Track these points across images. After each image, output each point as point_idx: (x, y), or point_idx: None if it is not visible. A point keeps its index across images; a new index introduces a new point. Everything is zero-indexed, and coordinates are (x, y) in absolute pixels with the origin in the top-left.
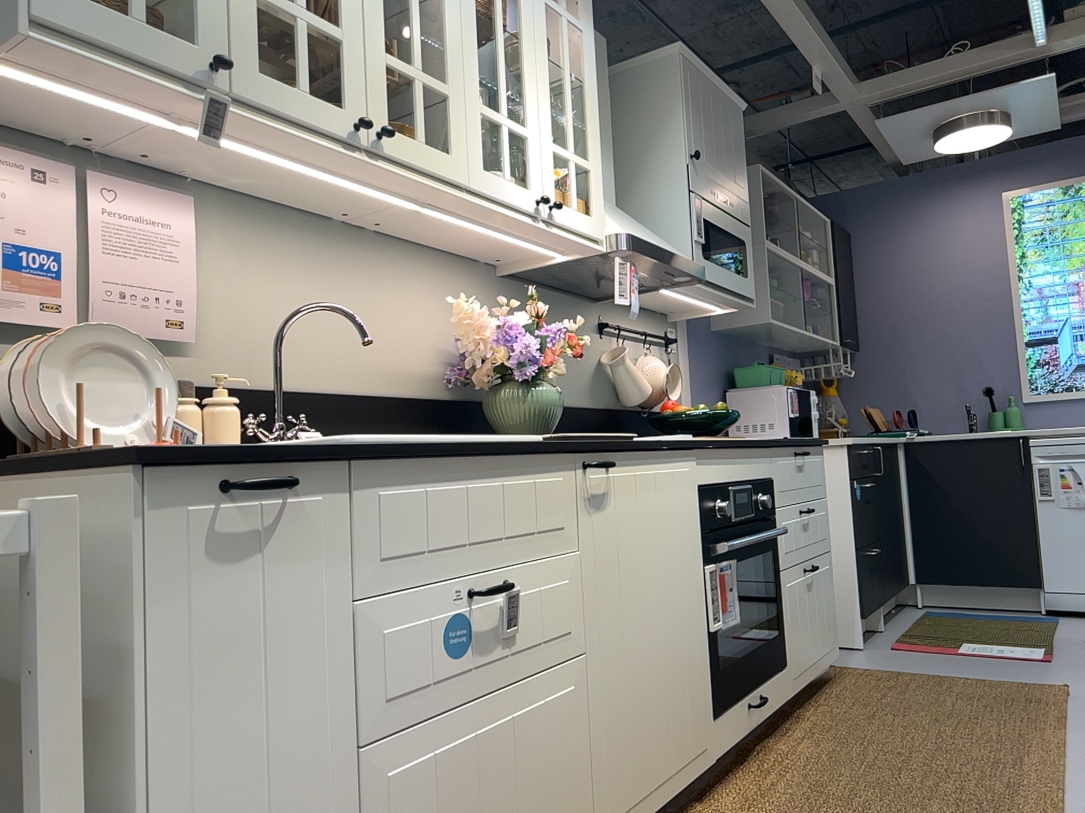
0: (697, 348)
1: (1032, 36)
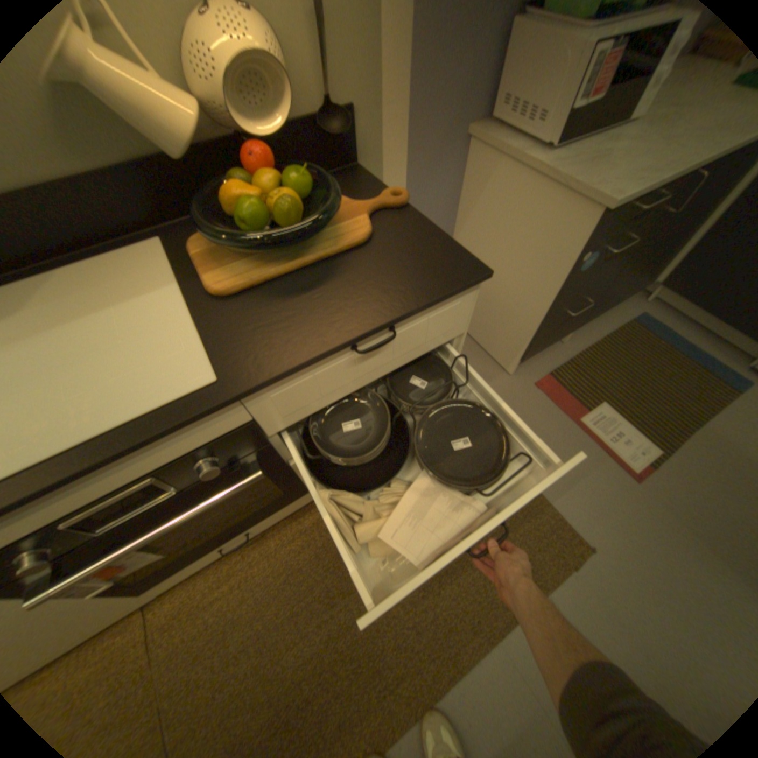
0: None
1: None
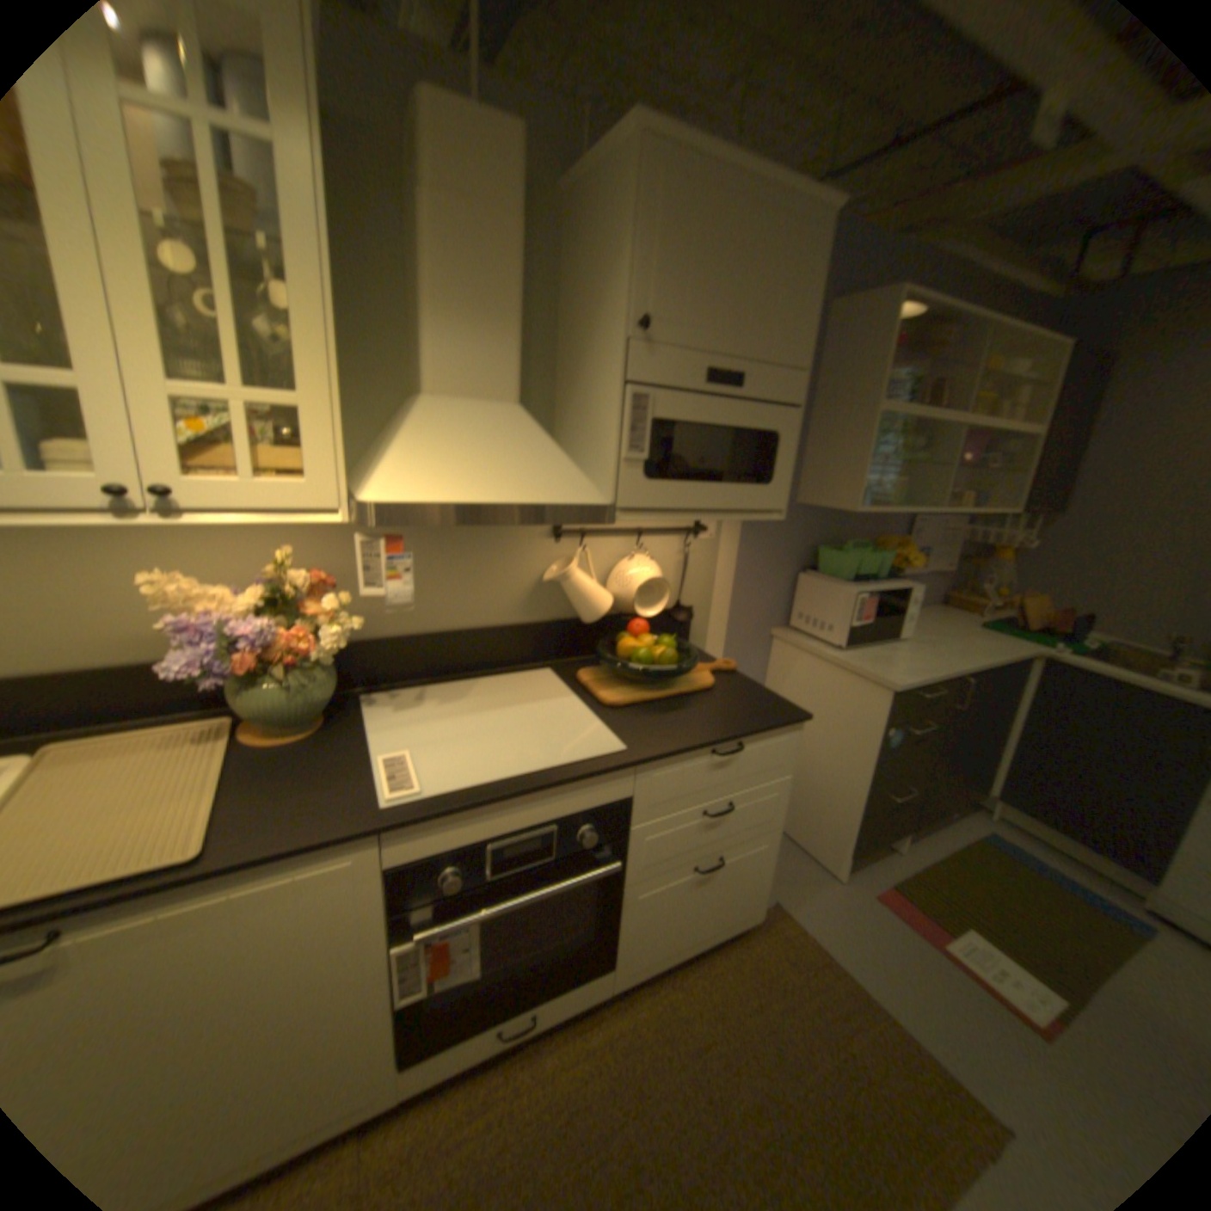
0: (756, 528)
1: None
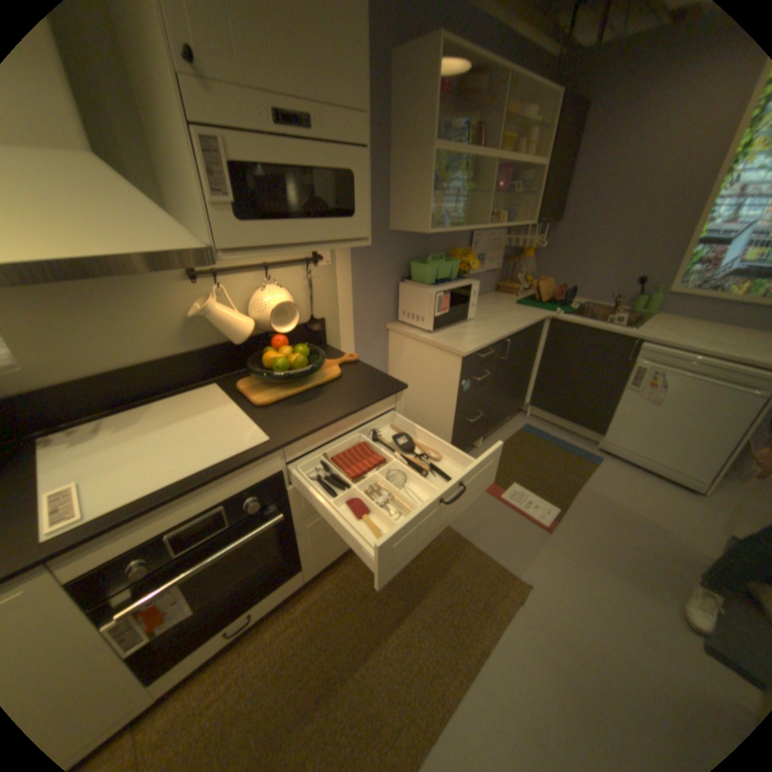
0: (361, 252)
1: None
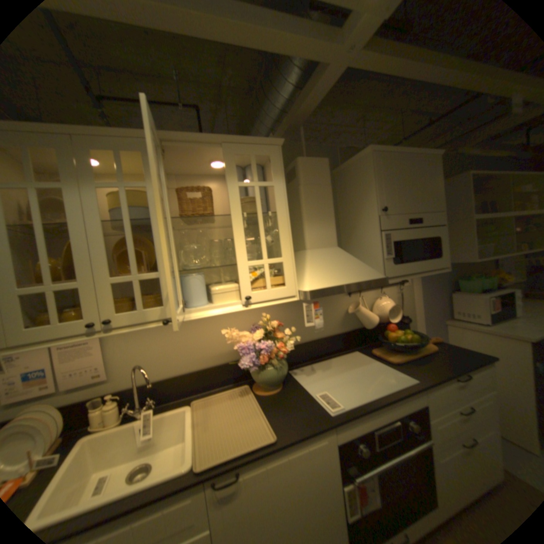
0: (427, 278)
1: None
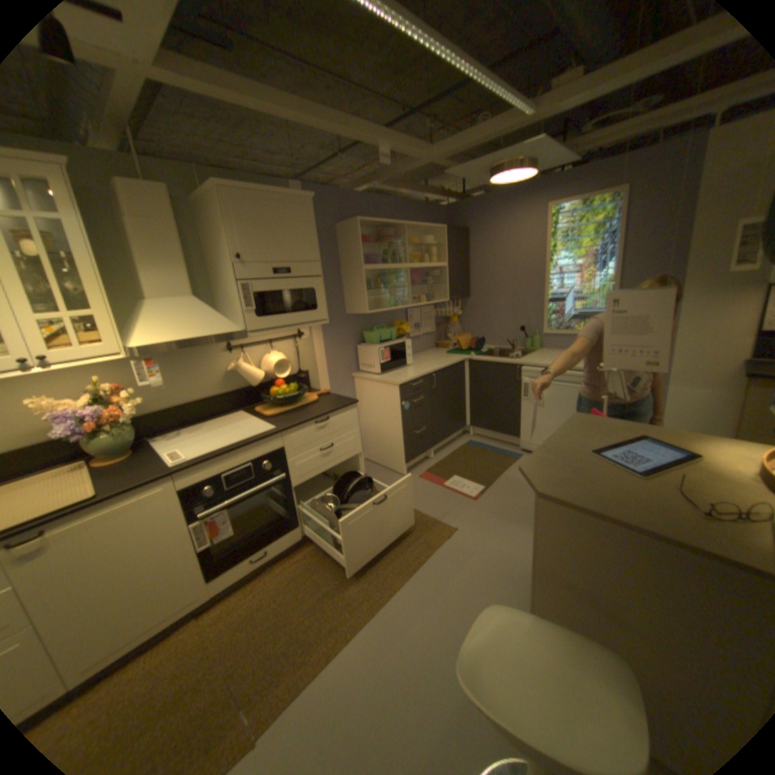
0: (328, 329)
1: (519, 109)
